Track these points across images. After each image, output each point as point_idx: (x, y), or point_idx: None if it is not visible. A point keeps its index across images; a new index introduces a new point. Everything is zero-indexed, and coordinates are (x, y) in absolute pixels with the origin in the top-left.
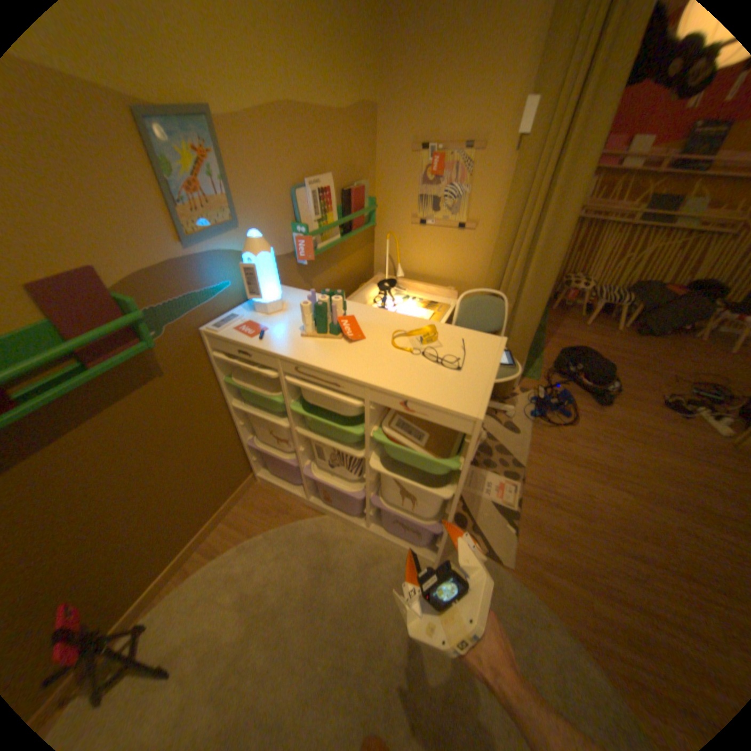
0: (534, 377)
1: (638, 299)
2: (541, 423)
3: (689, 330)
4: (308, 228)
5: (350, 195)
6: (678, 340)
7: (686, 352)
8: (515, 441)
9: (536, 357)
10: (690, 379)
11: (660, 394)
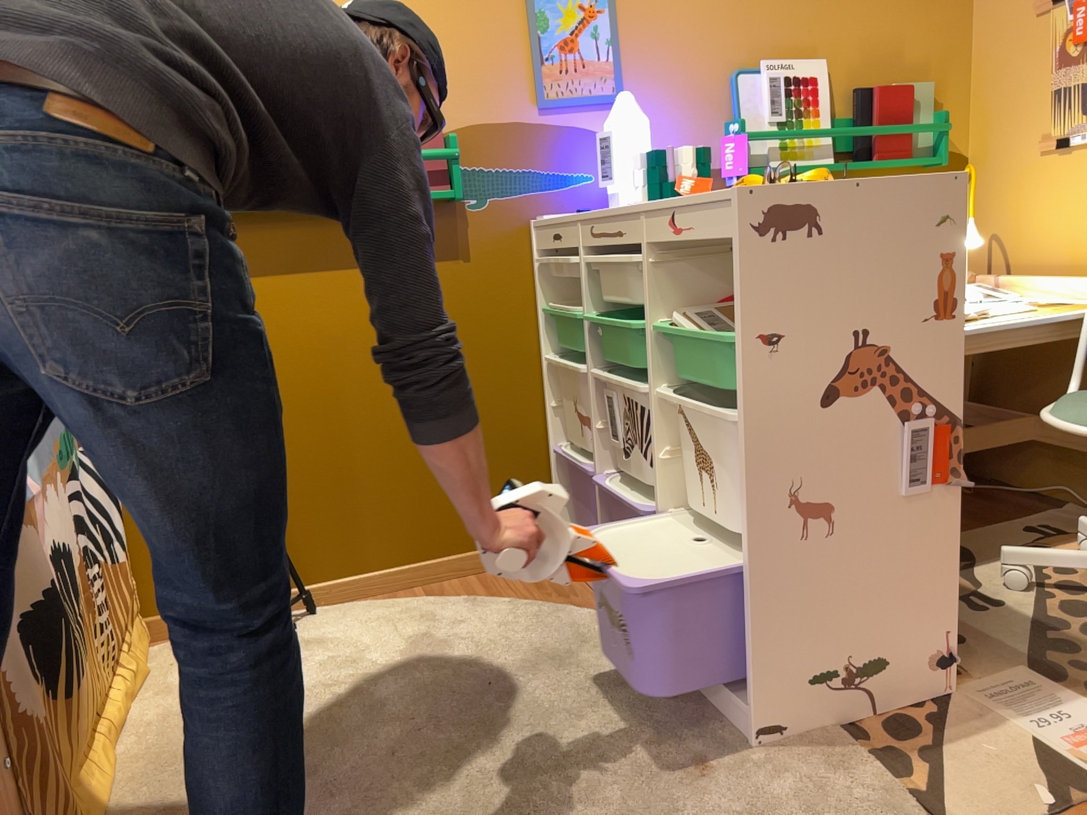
0: None
1: None
2: None
3: None
4: (744, 124)
5: (870, 97)
6: None
7: None
8: None
9: None
10: None
11: None
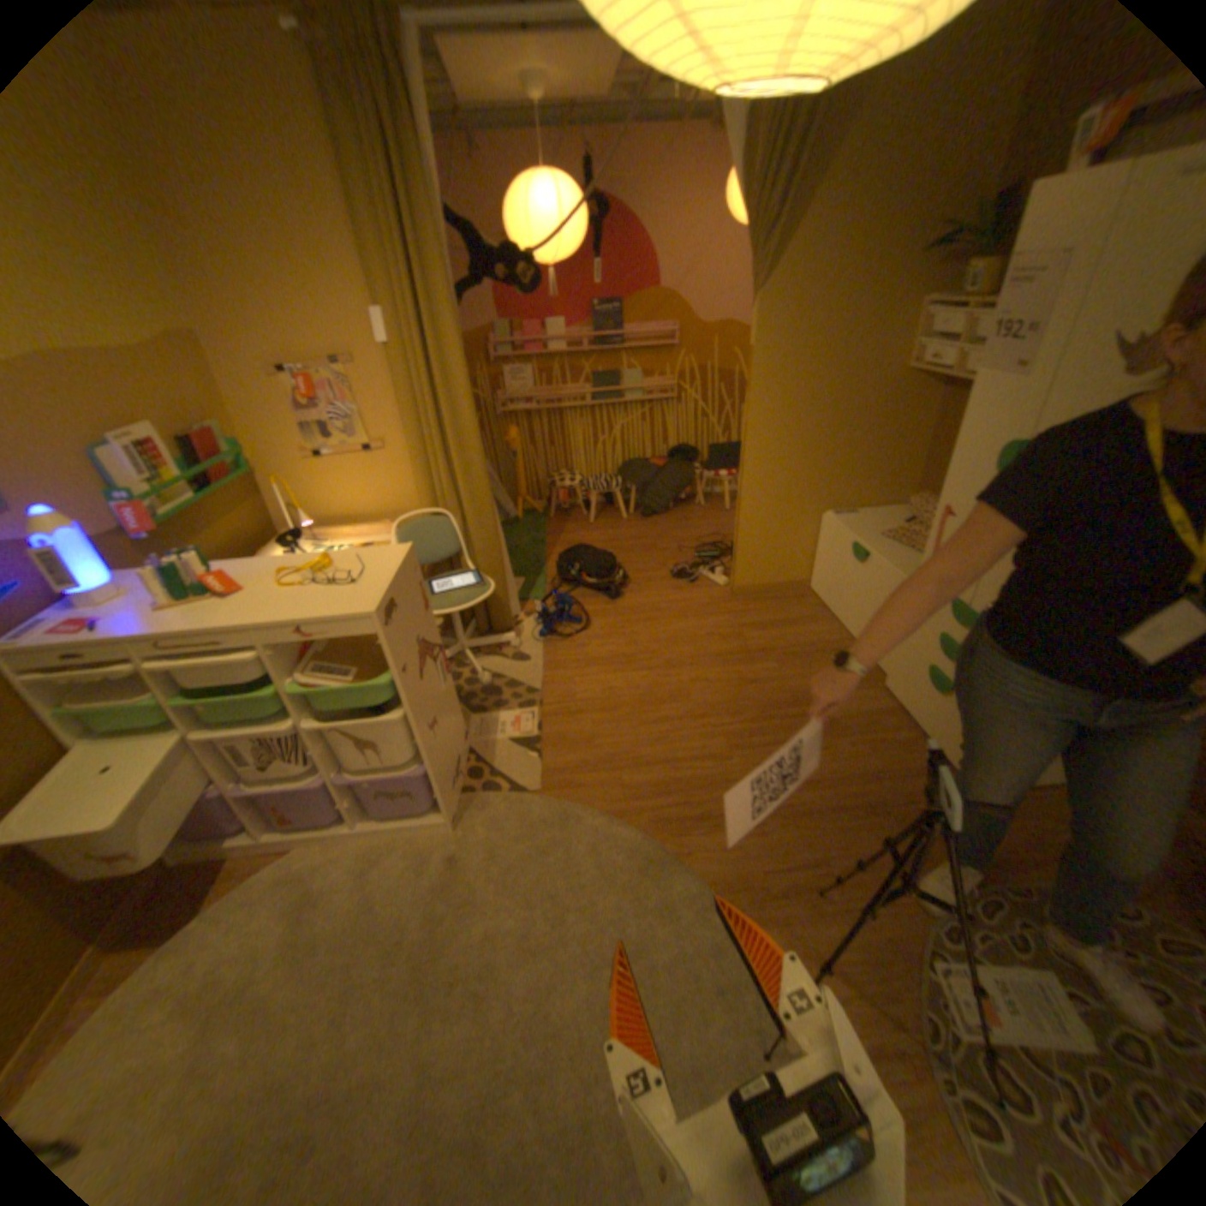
0: (538, 597)
1: (626, 482)
2: (552, 641)
3: (688, 499)
4: (129, 493)
5: (188, 442)
6: (679, 512)
7: (687, 522)
8: (525, 670)
9: (537, 575)
10: (691, 546)
11: (666, 569)
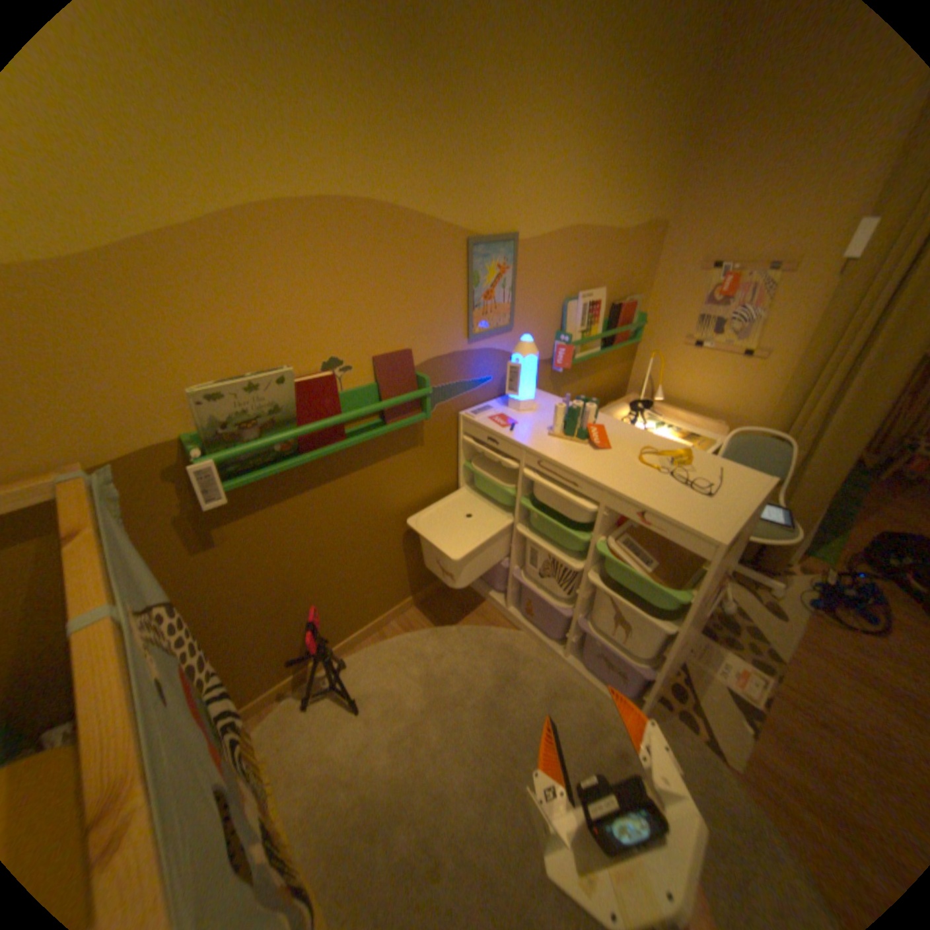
0: (828, 560)
1: None
2: (826, 620)
3: None
4: (571, 337)
5: (620, 309)
6: None
7: None
8: (779, 629)
9: (837, 535)
10: None
11: None
